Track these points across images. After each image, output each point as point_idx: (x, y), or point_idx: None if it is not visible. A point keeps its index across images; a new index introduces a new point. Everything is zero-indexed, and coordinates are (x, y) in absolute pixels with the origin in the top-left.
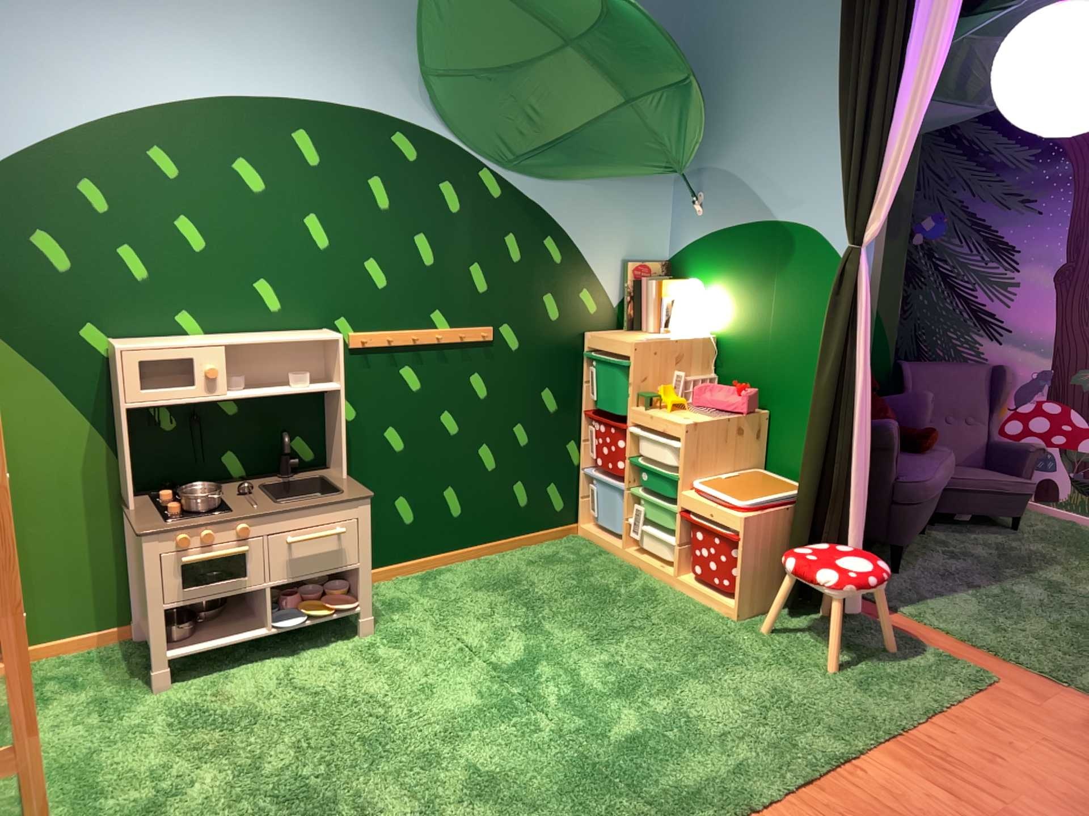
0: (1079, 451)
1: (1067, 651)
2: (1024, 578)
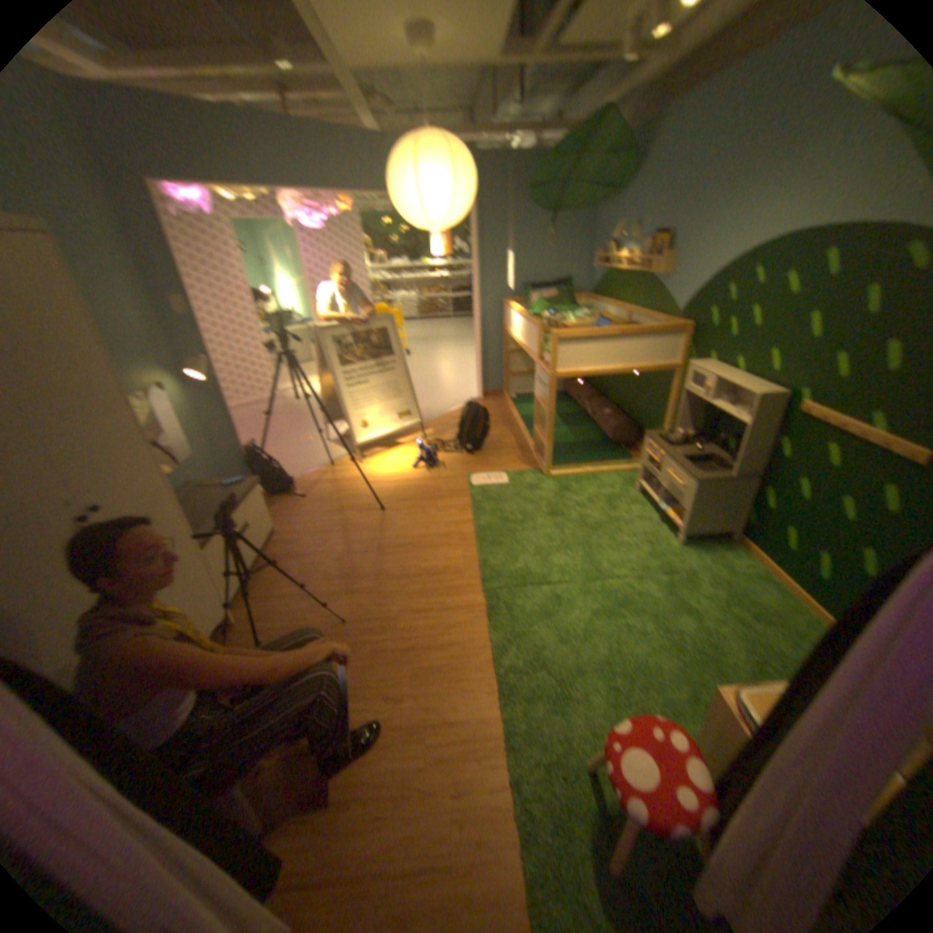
0: None
1: None
2: None
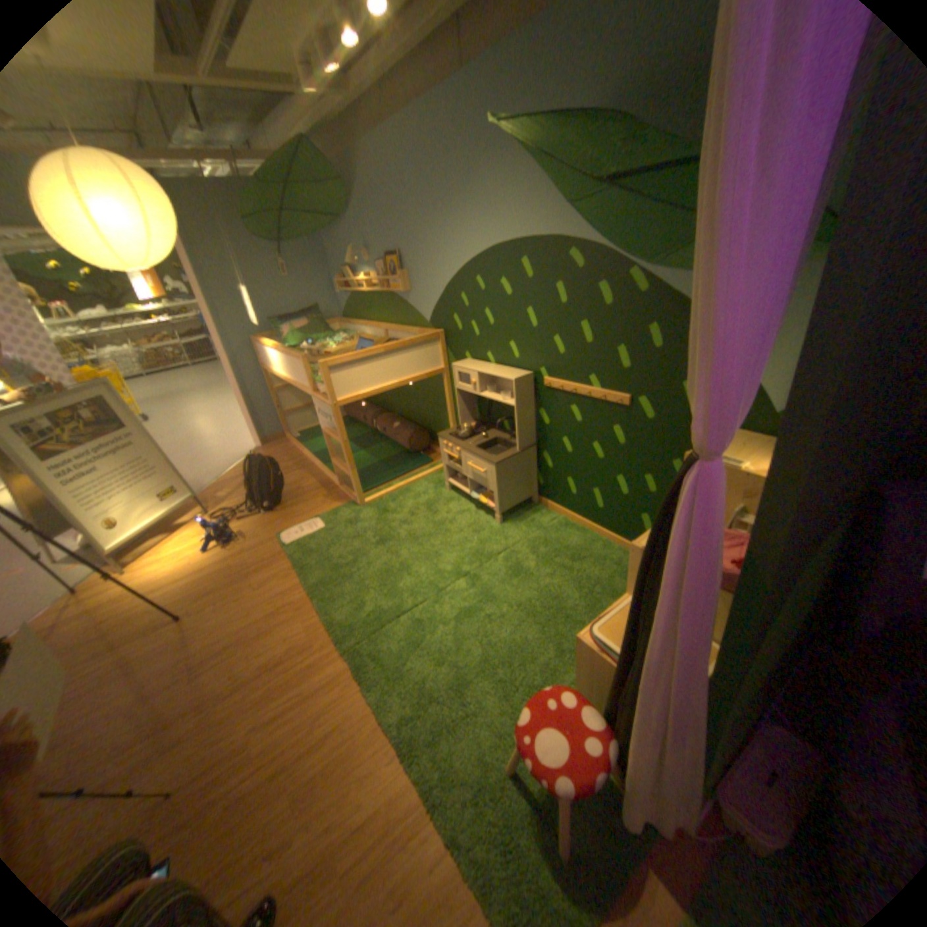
0: None
1: None
2: None
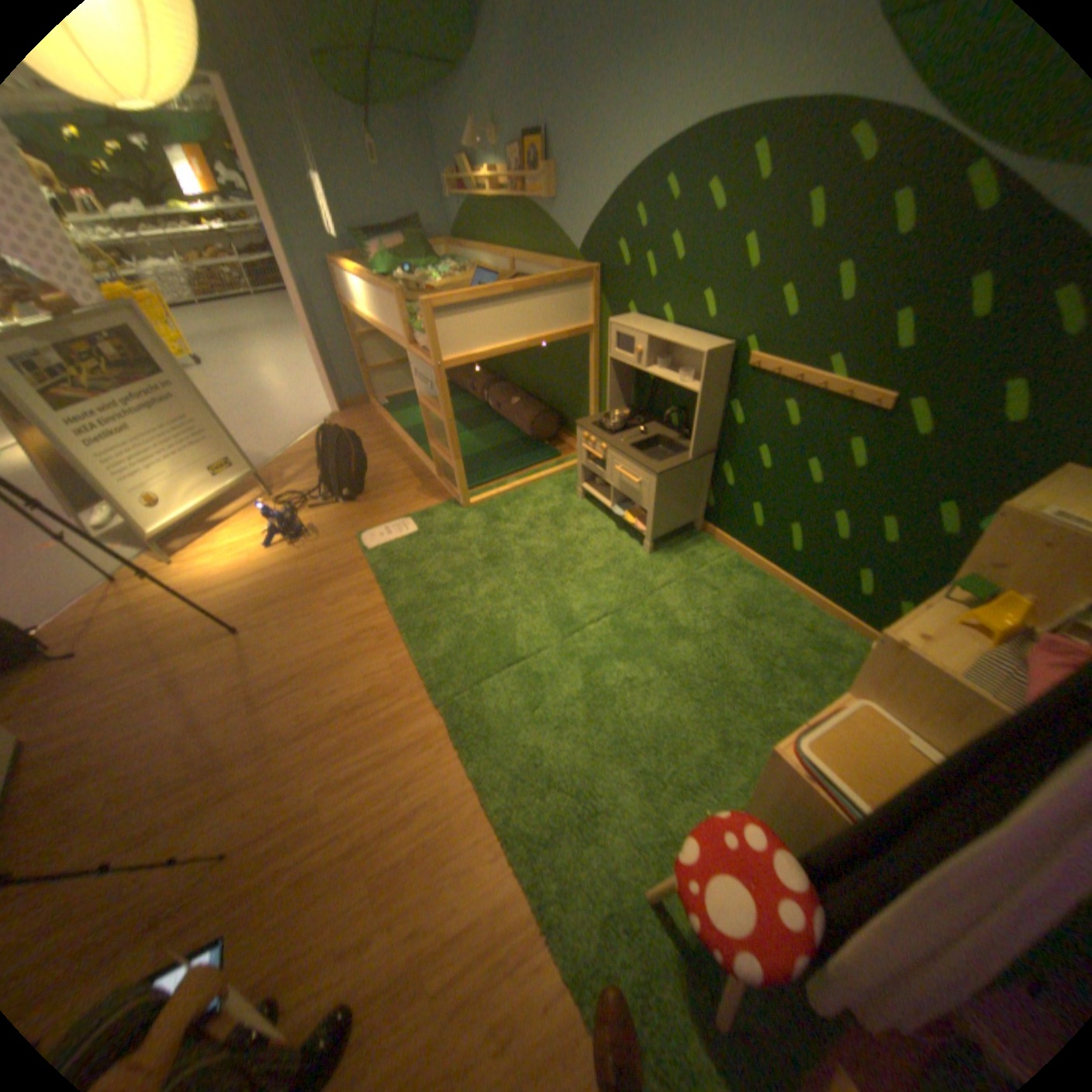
0: None
1: None
2: None
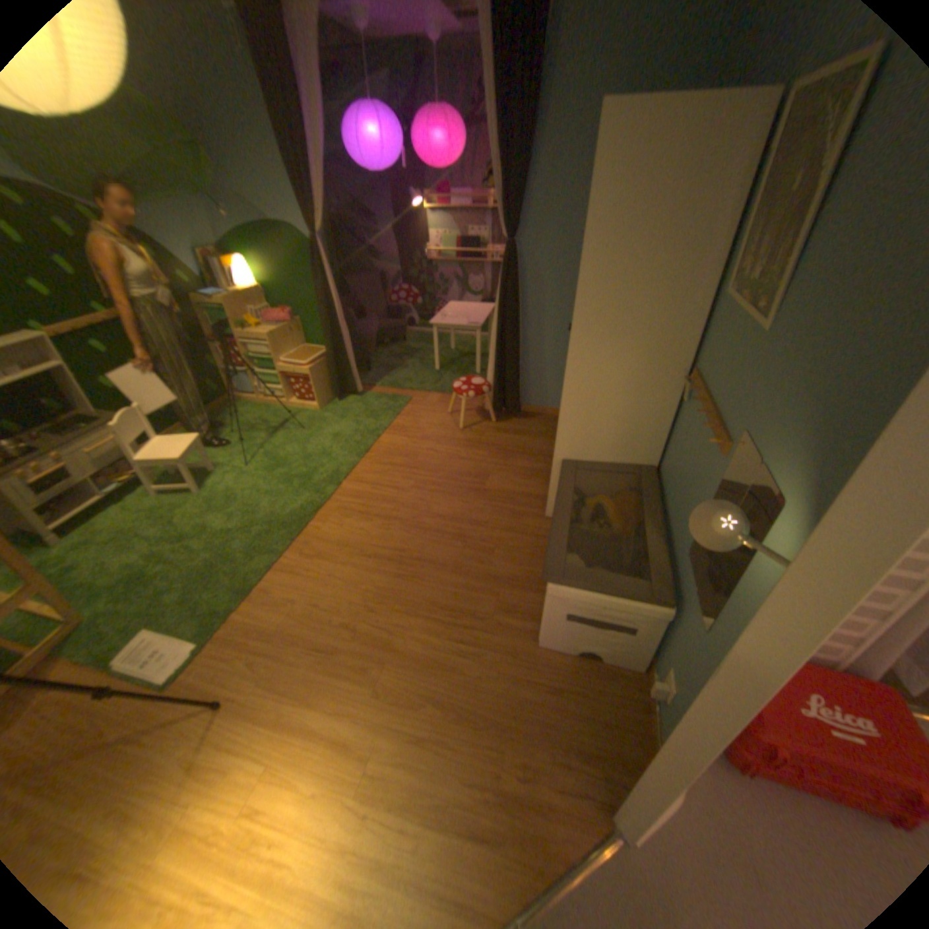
0: (419, 304)
1: (430, 382)
2: (412, 360)
